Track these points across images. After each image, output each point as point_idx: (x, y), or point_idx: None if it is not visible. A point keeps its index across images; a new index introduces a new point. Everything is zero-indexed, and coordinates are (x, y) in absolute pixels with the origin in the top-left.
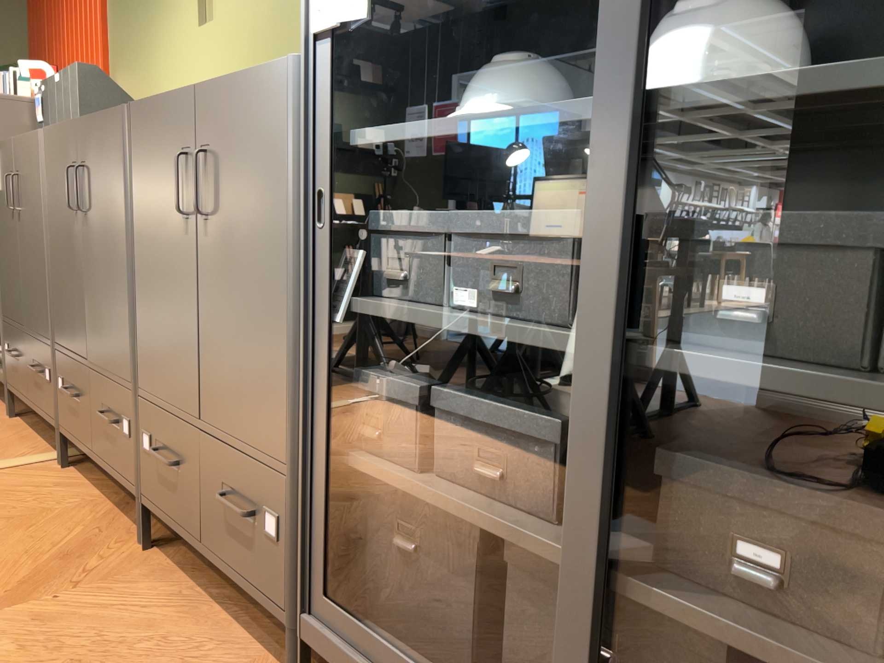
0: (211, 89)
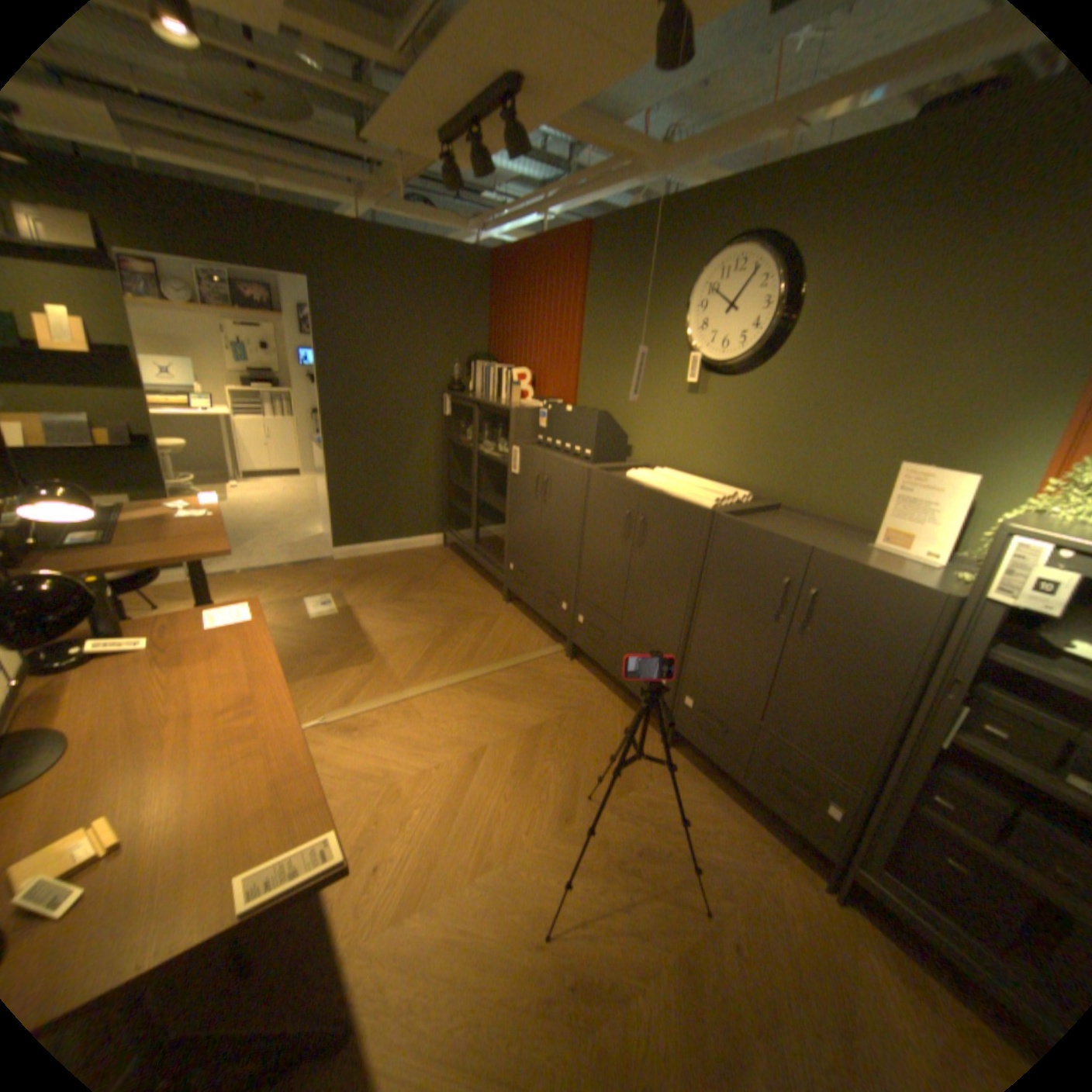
0: (838, 561)
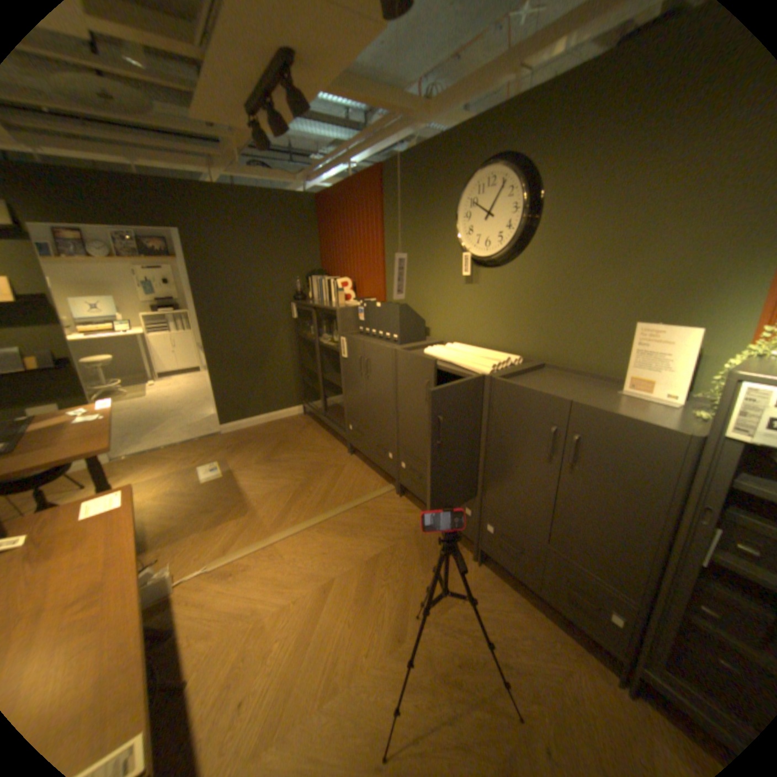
0: (593, 411)
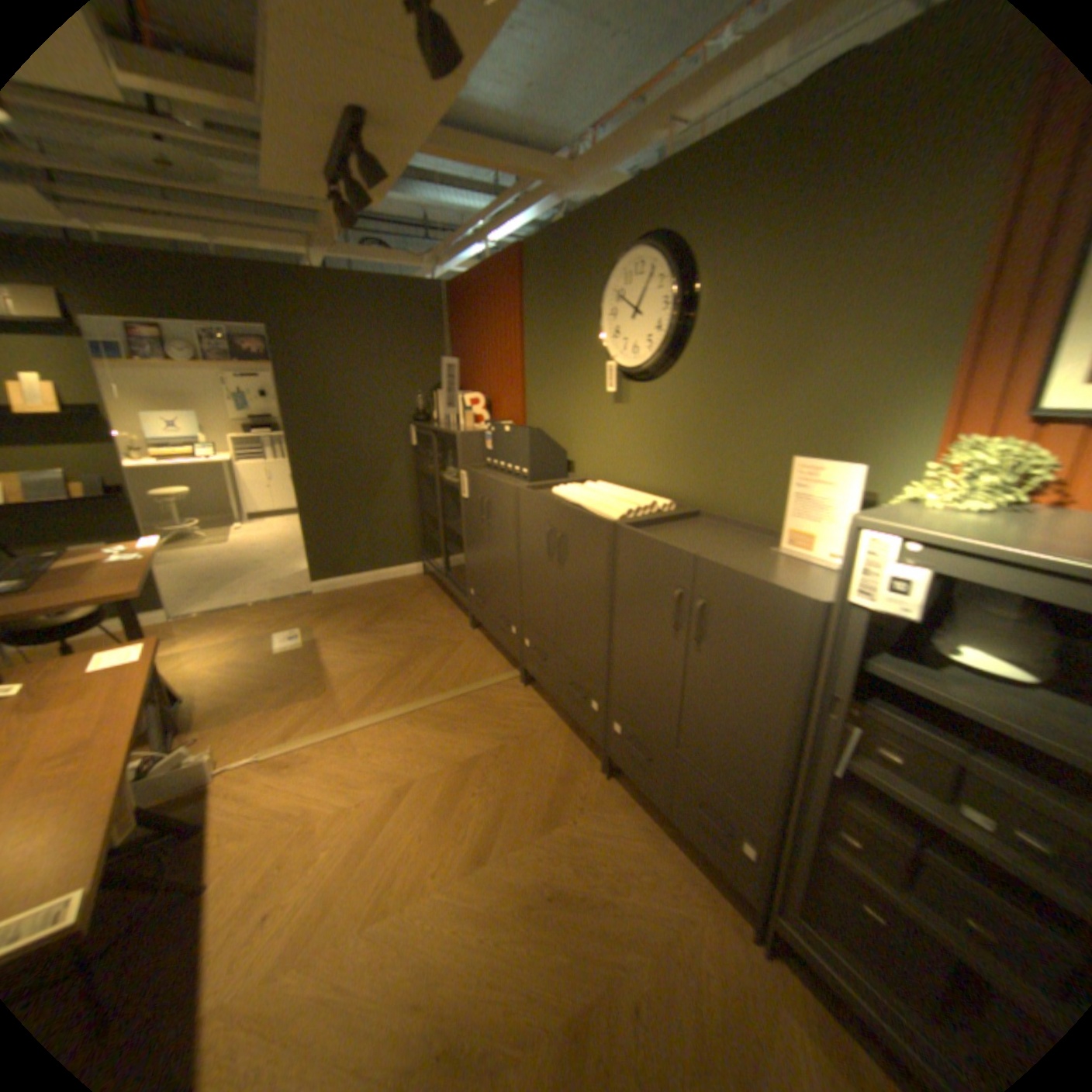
0: (715, 570)
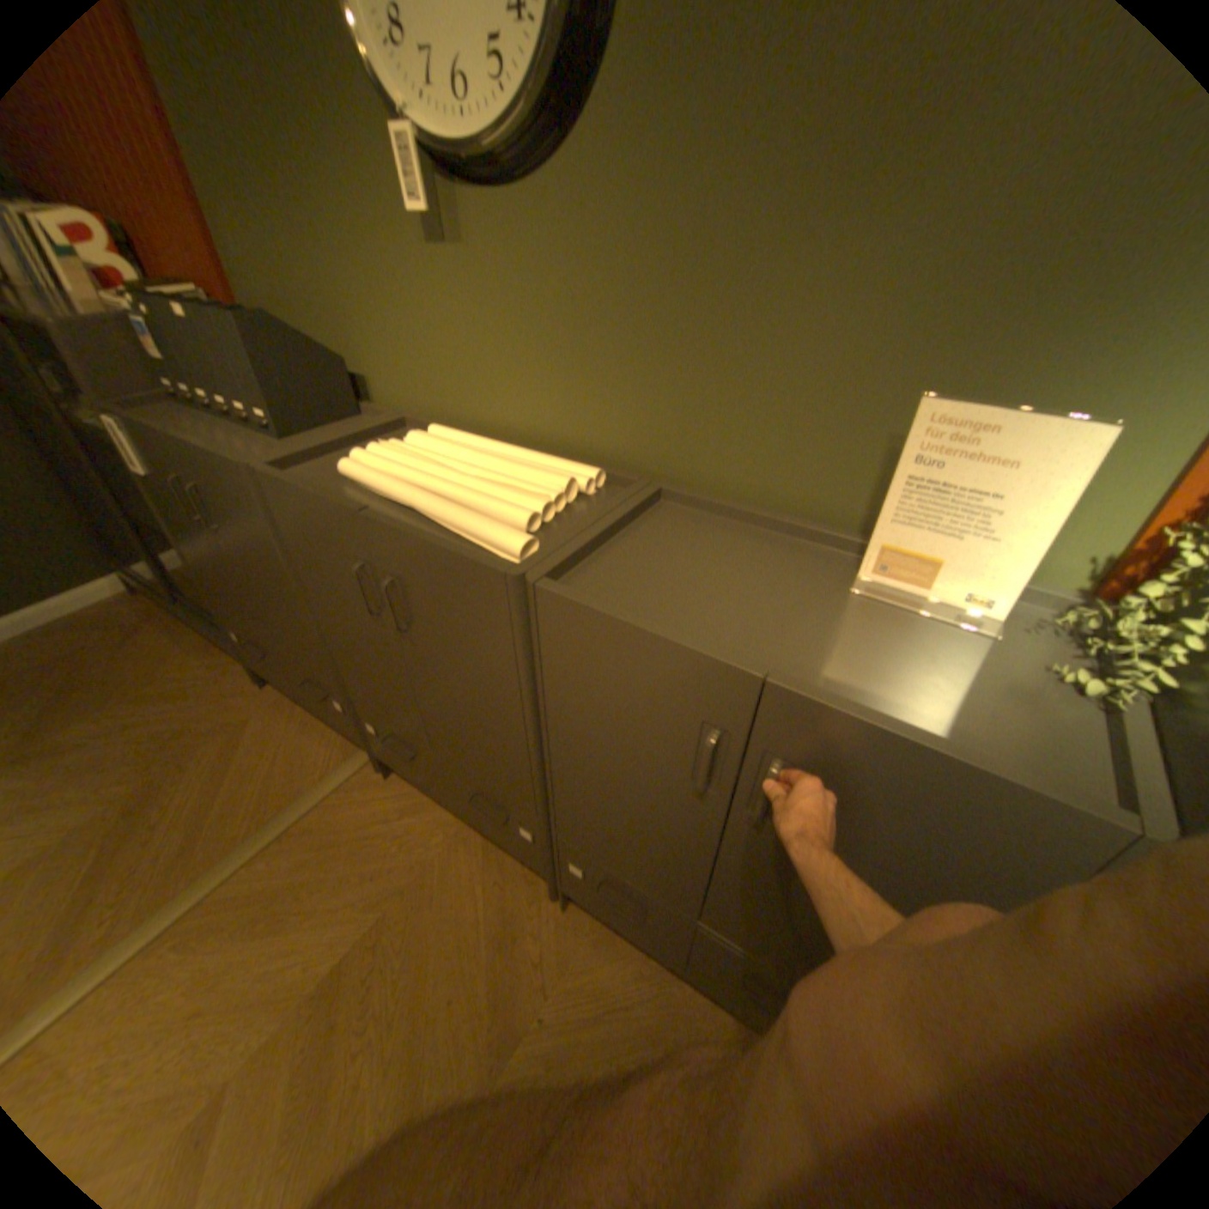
0: (832, 719)
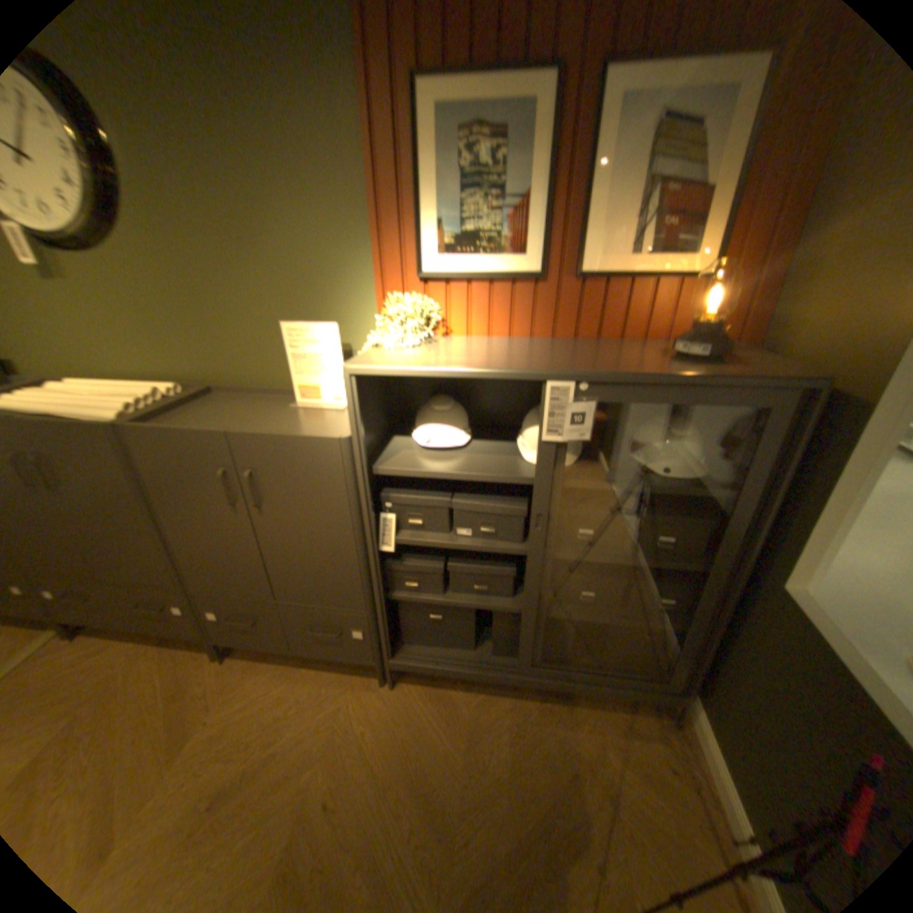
0: (250, 439)
